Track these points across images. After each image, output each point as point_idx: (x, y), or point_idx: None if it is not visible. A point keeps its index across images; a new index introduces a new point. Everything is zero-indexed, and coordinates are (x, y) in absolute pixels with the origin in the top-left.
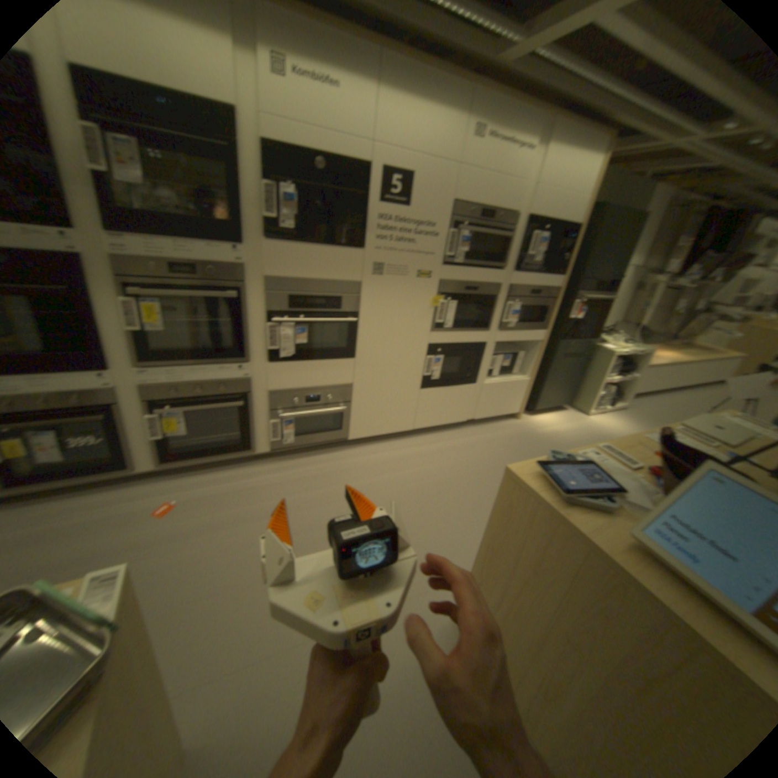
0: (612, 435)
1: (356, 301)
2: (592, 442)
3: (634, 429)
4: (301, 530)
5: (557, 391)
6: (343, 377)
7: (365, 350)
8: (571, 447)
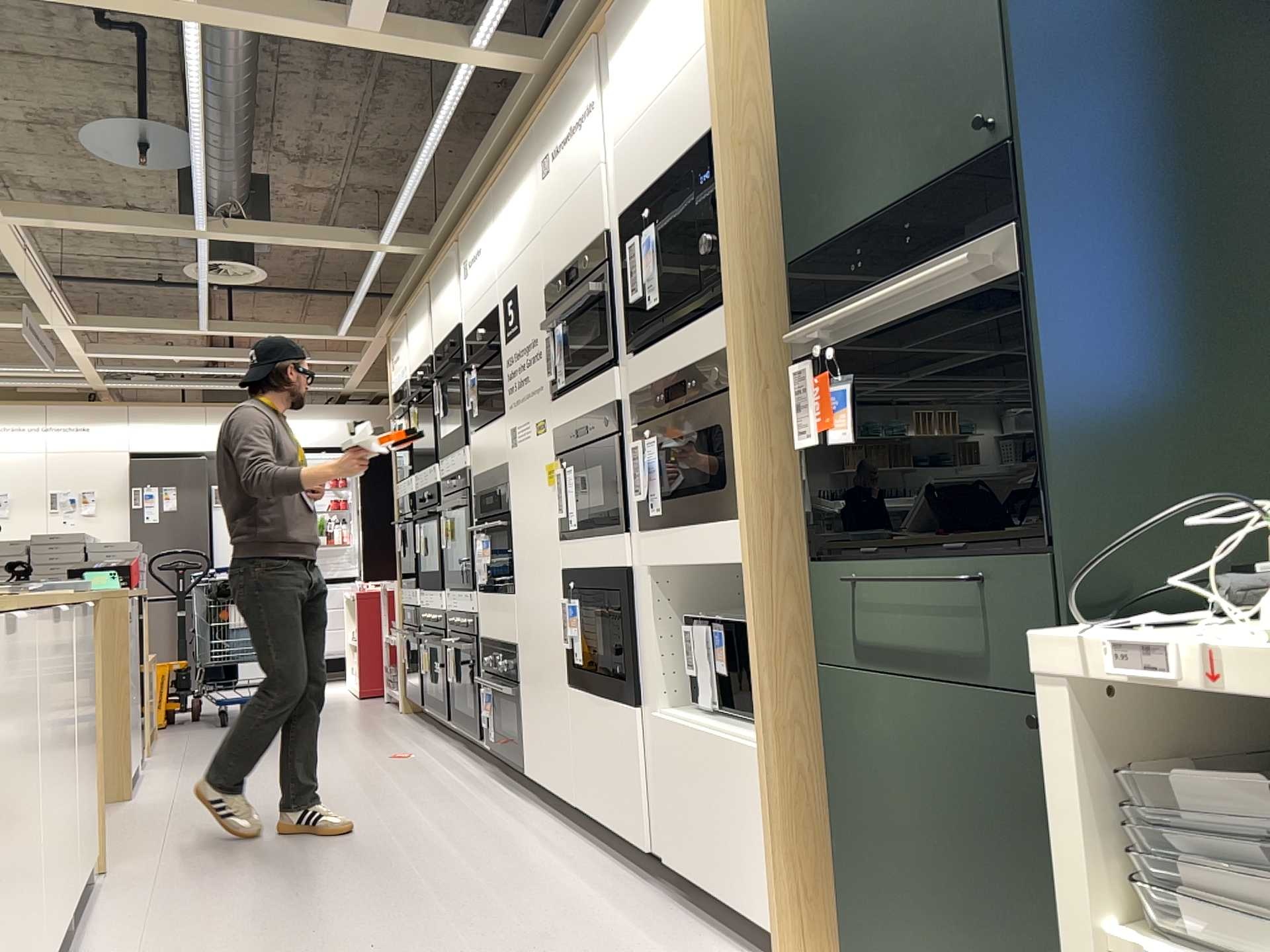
0: None
1: (504, 494)
2: None
3: None
4: (329, 800)
5: (930, 908)
6: (510, 630)
7: (518, 580)
8: None
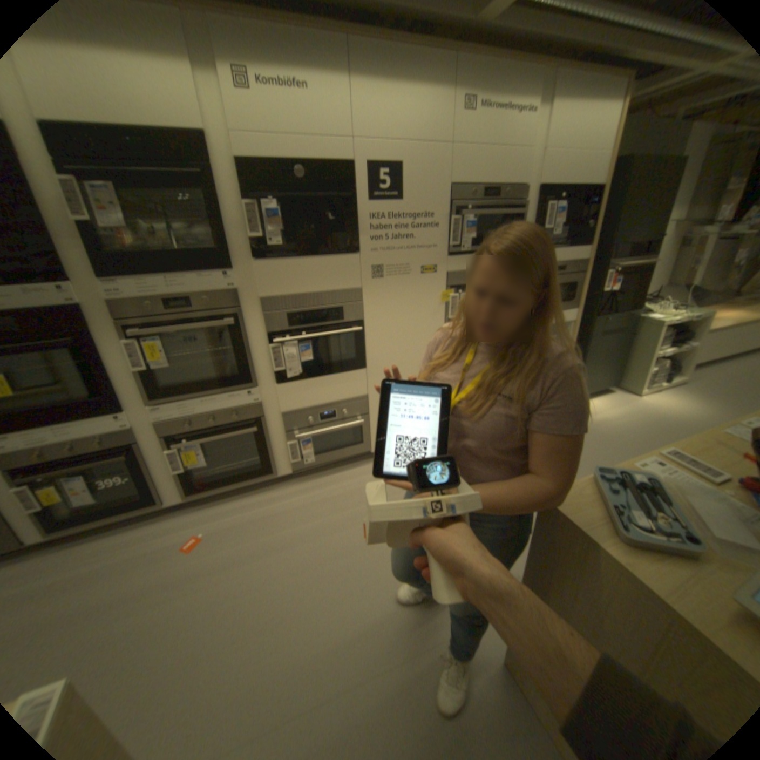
0: (673, 417)
1: (356, 310)
2: (648, 428)
3: (700, 406)
4: (324, 561)
5: (599, 373)
6: (355, 390)
7: (375, 359)
8: (623, 437)
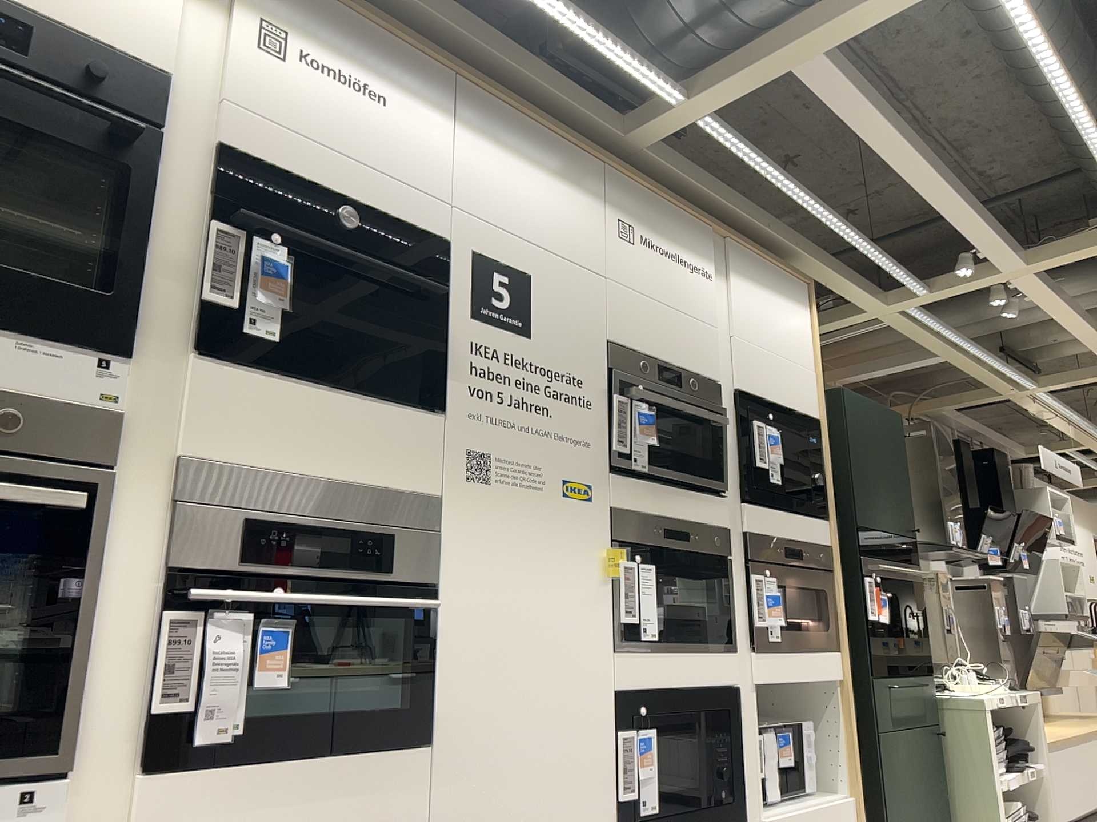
0: None
1: (427, 551)
2: None
3: None
4: None
5: None
6: None
7: (459, 717)
8: None
